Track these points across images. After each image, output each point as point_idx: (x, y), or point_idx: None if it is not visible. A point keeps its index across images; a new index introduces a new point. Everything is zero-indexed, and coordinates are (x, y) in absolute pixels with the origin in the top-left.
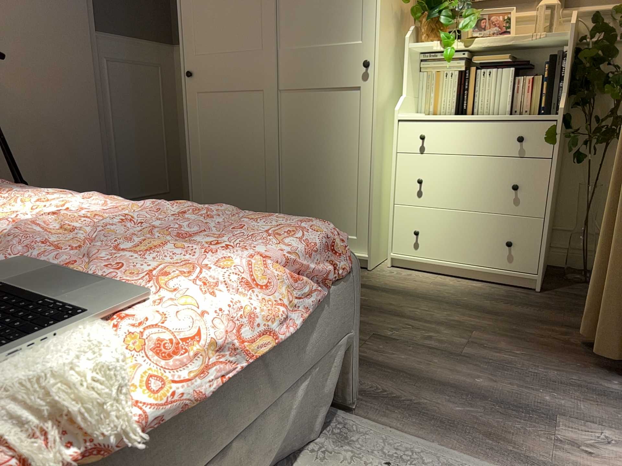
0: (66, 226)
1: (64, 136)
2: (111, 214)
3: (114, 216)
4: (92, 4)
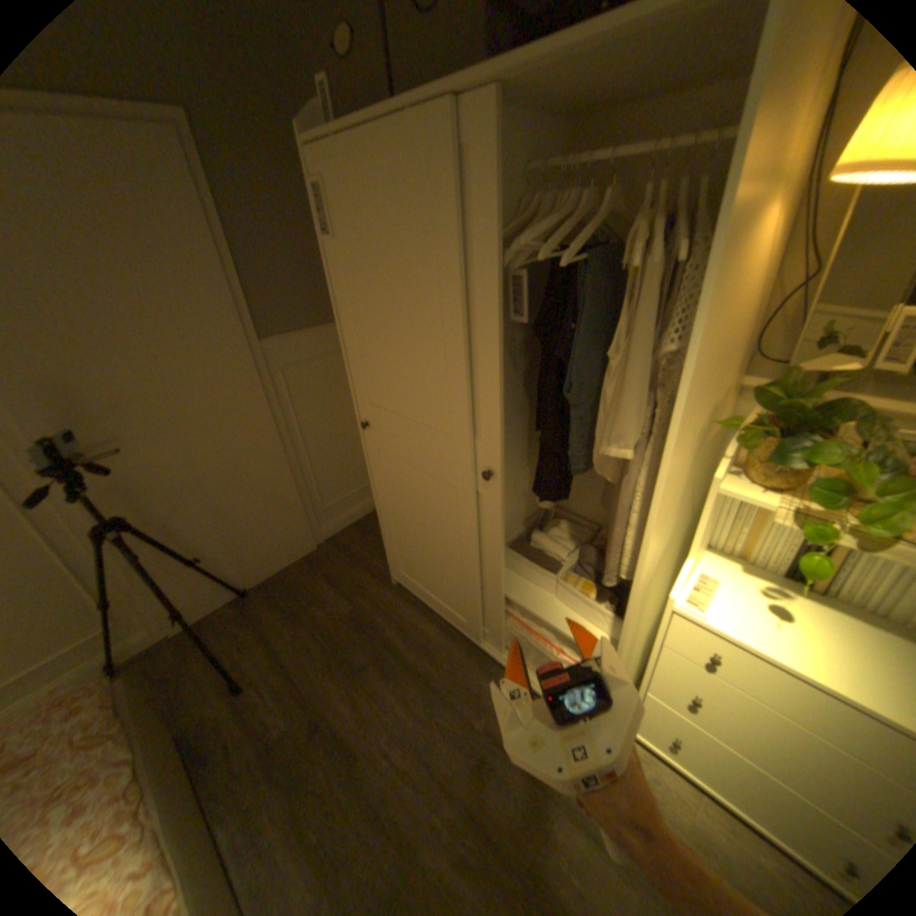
0: None
1: (238, 481)
2: None
3: None
4: (243, 309)
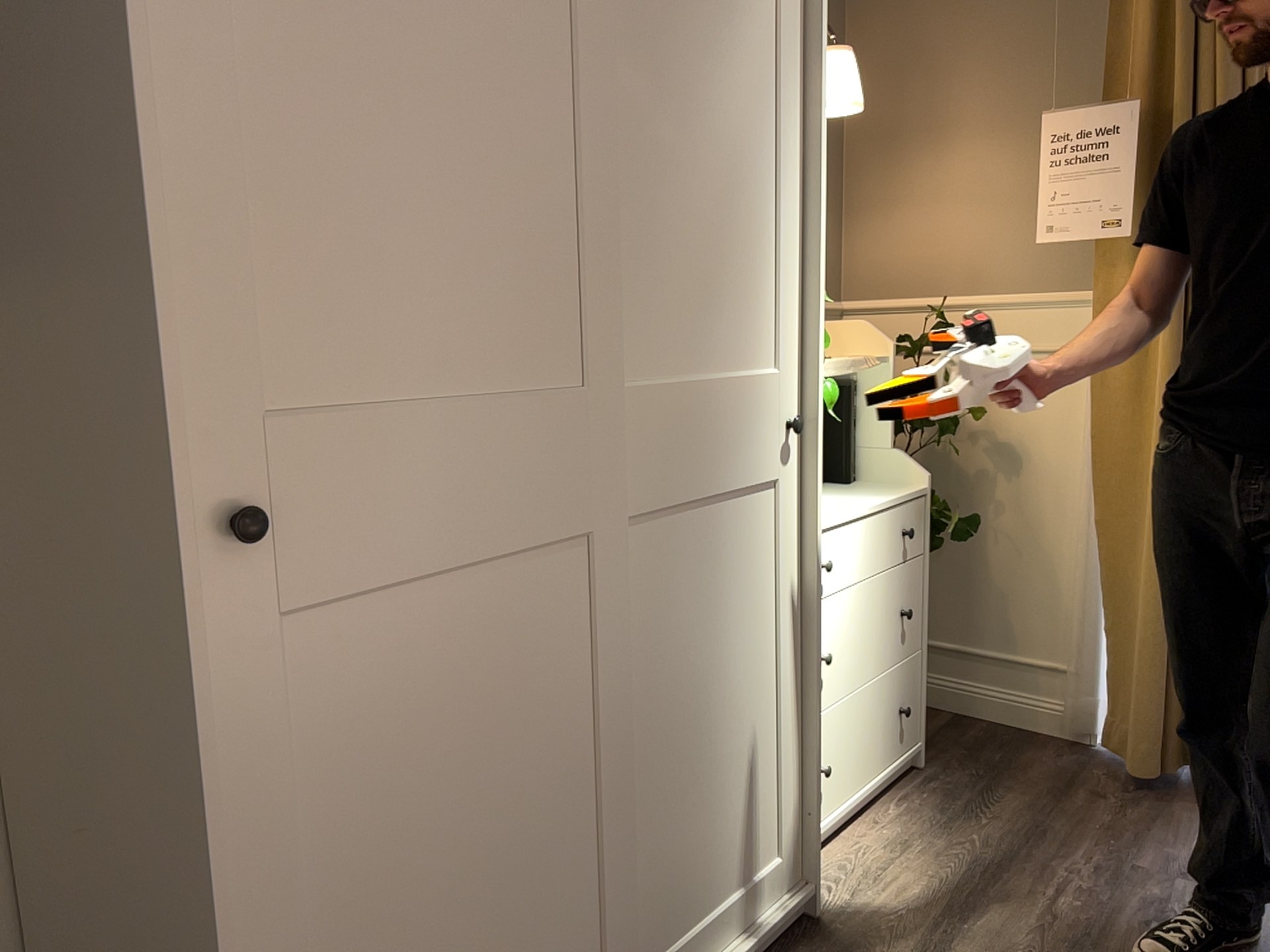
0: None
1: None
2: None
3: None
4: None
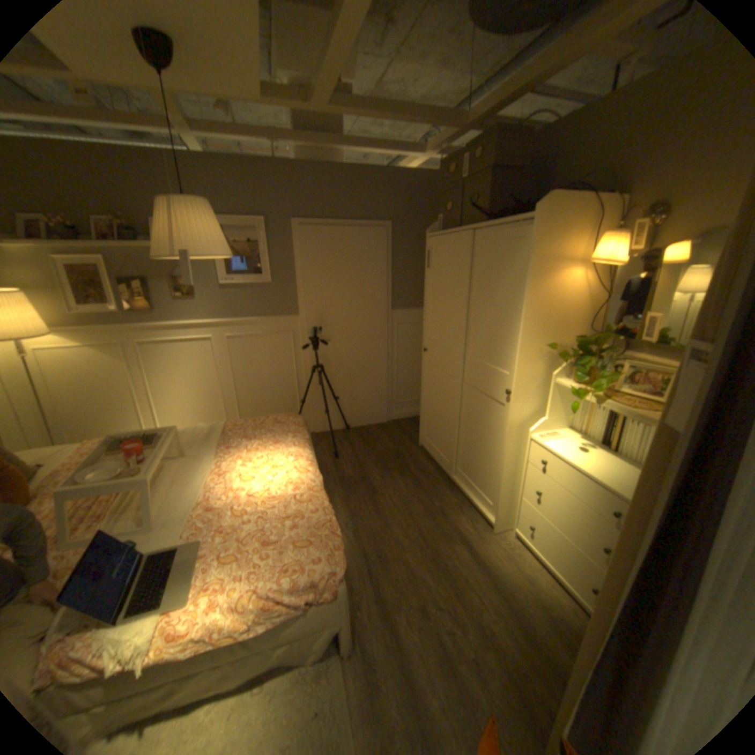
0: (258, 499)
1: (364, 370)
2: (281, 493)
3: (275, 500)
4: (389, 295)
